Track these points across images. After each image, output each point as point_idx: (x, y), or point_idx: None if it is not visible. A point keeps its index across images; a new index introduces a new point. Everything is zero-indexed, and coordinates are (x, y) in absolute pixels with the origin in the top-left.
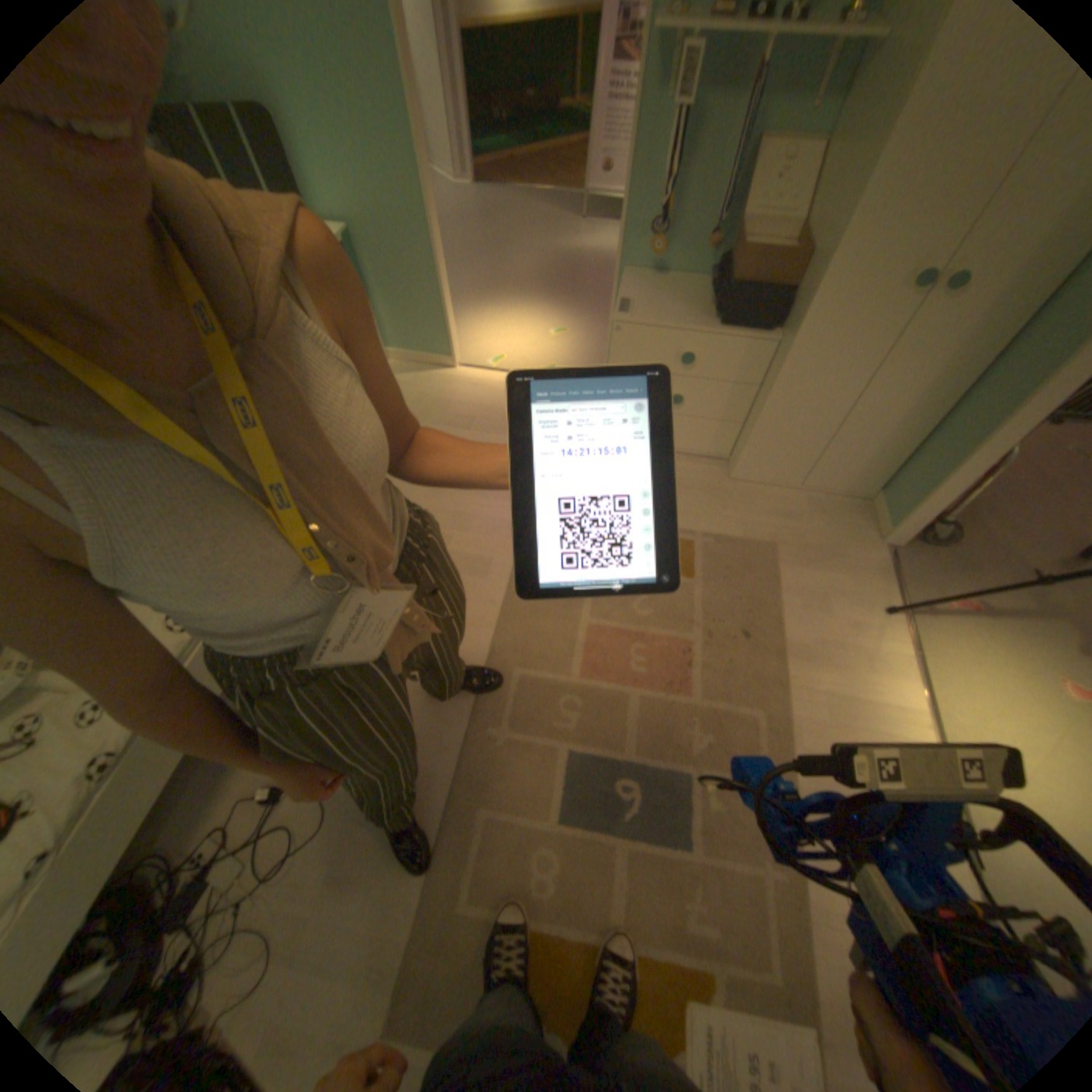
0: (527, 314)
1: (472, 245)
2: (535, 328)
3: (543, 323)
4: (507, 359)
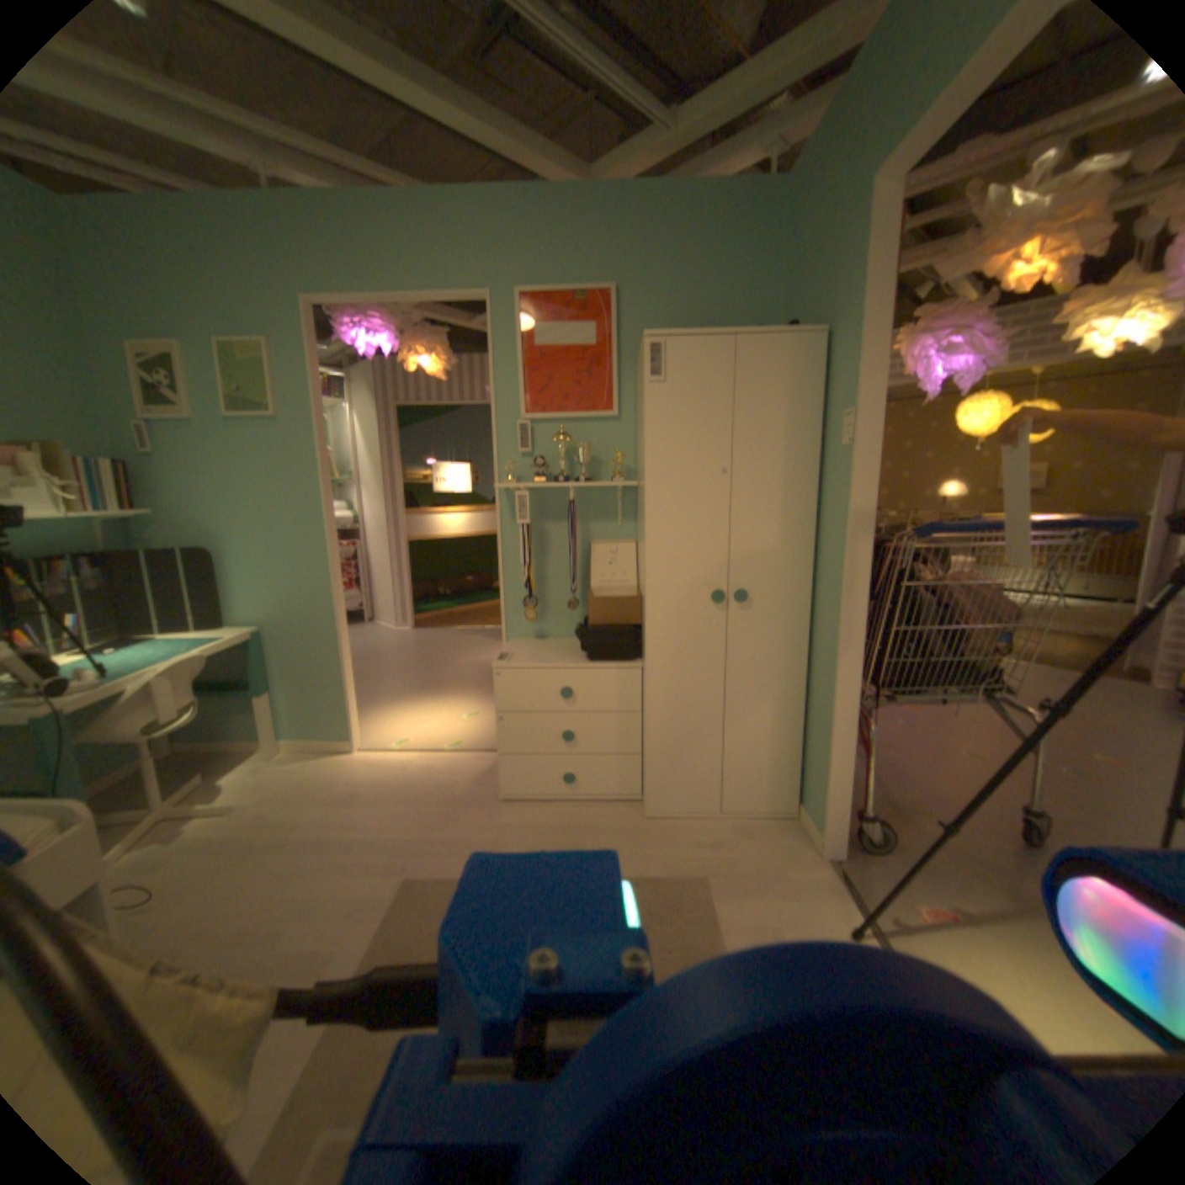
0: (441, 706)
1: (400, 664)
2: (447, 715)
3: (457, 711)
4: (413, 741)
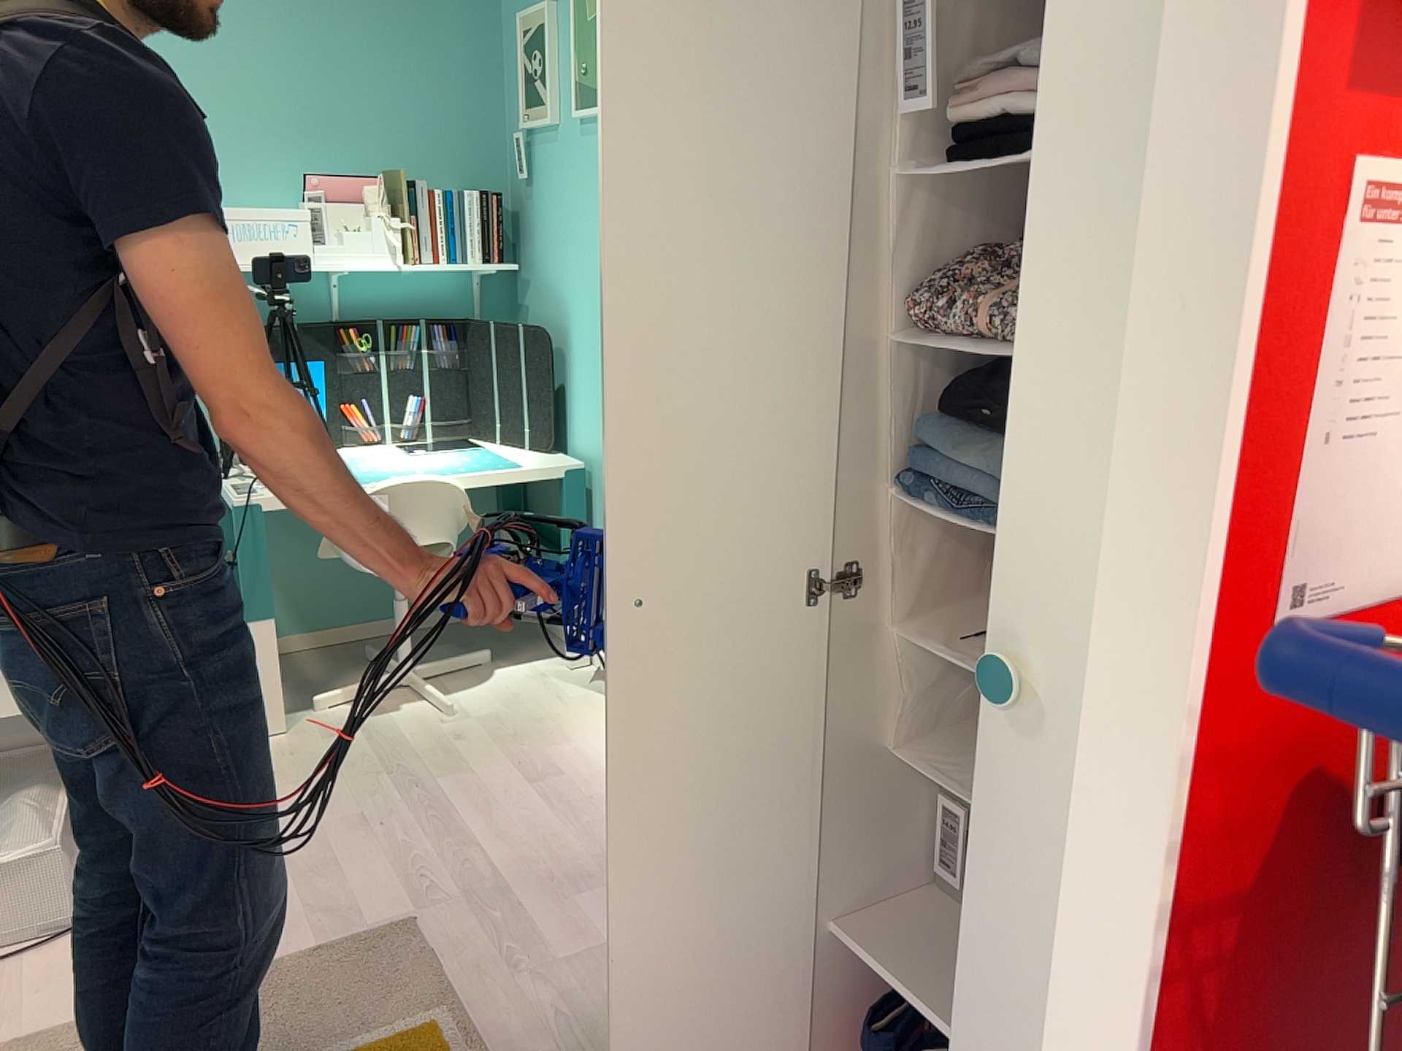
0: None
1: None
2: None
3: None
4: None
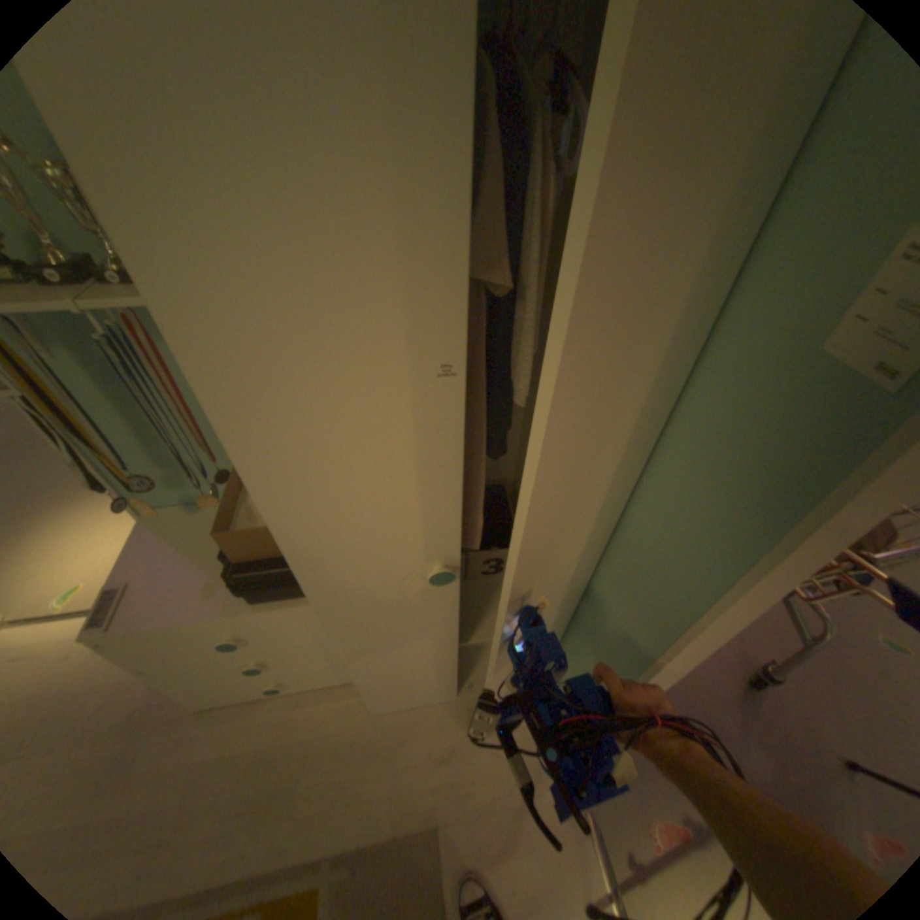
0: None
1: None
2: None
3: None
4: (85, 588)
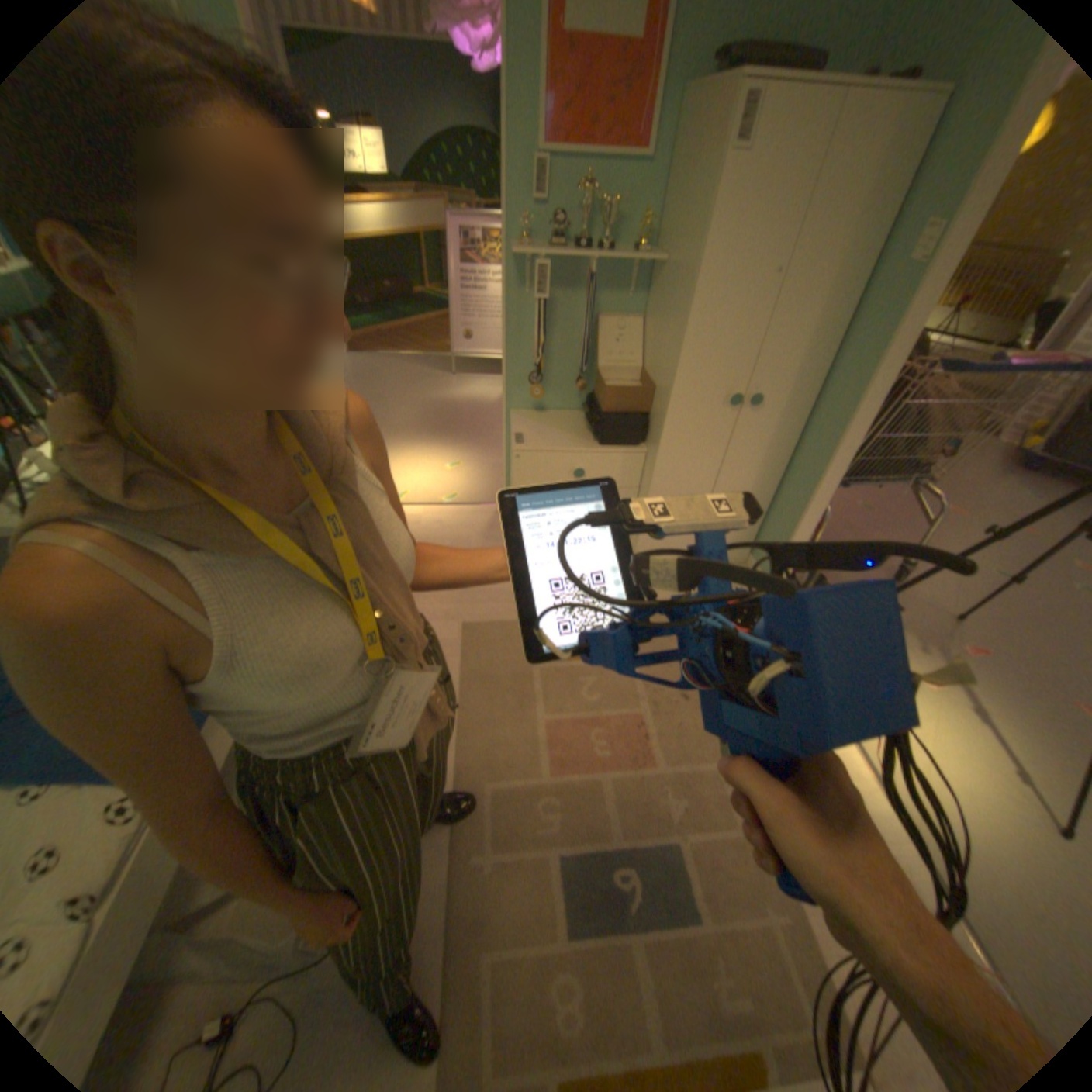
0: (421, 453)
1: None
2: (431, 464)
3: (438, 460)
4: (411, 493)
